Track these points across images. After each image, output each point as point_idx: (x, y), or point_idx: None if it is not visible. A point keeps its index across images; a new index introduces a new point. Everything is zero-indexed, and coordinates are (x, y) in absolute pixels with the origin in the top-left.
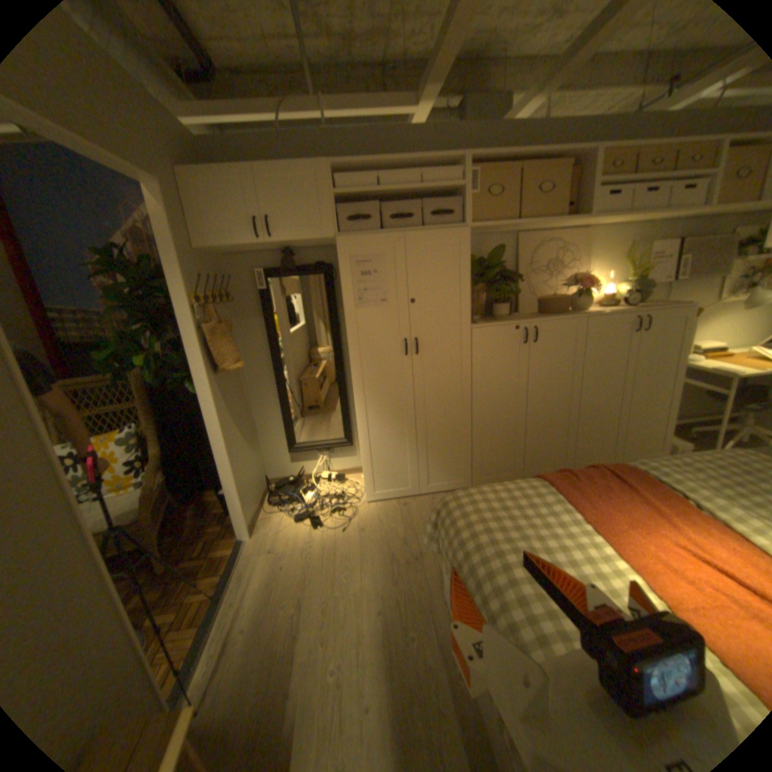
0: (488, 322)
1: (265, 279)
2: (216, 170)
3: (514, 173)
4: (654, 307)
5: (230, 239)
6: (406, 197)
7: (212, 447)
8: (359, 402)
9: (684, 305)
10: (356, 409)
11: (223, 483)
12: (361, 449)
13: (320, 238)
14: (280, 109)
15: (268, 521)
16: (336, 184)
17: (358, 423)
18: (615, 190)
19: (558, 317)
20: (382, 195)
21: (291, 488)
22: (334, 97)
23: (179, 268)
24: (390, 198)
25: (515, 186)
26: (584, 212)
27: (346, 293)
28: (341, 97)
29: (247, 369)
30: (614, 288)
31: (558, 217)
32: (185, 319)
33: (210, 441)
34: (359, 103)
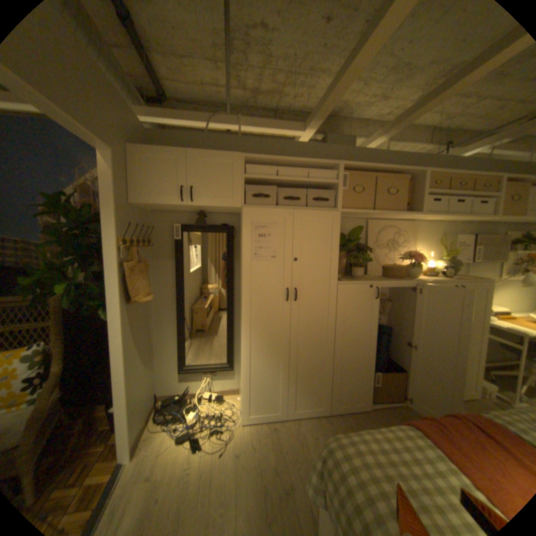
0: (349, 280)
1: (181, 232)
2: (159, 150)
3: (370, 180)
4: (465, 280)
5: (160, 199)
6: (294, 186)
7: (112, 370)
8: (245, 336)
9: (485, 280)
10: (242, 342)
11: (115, 405)
12: (242, 377)
13: (230, 207)
14: (210, 120)
15: (150, 441)
16: (247, 171)
17: (242, 354)
18: (435, 199)
19: (400, 281)
20: (278, 183)
21: (176, 406)
22: (249, 119)
23: (115, 216)
24: (283, 186)
25: (370, 188)
26: (416, 210)
27: (245, 249)
28: (254, 119)
29: (155, 300)
30: (432, 263)
31: (400, 211)
32: (111, 257)
33: (111, 364)
34: (265, 124)
